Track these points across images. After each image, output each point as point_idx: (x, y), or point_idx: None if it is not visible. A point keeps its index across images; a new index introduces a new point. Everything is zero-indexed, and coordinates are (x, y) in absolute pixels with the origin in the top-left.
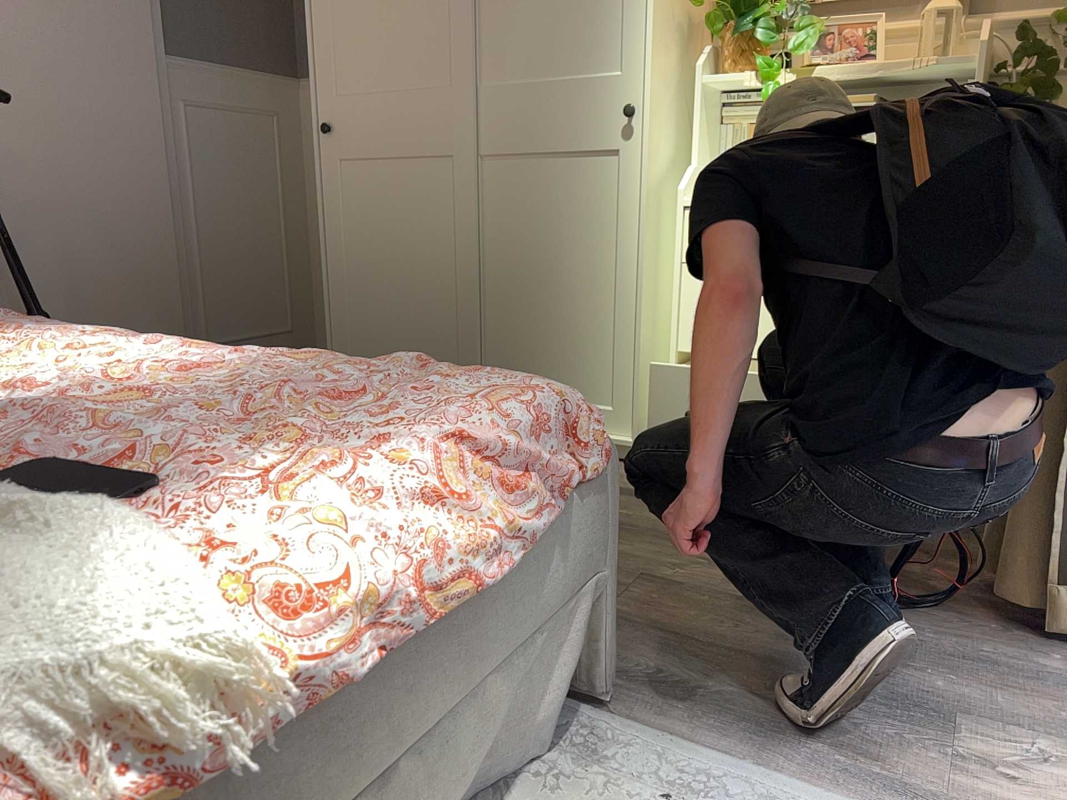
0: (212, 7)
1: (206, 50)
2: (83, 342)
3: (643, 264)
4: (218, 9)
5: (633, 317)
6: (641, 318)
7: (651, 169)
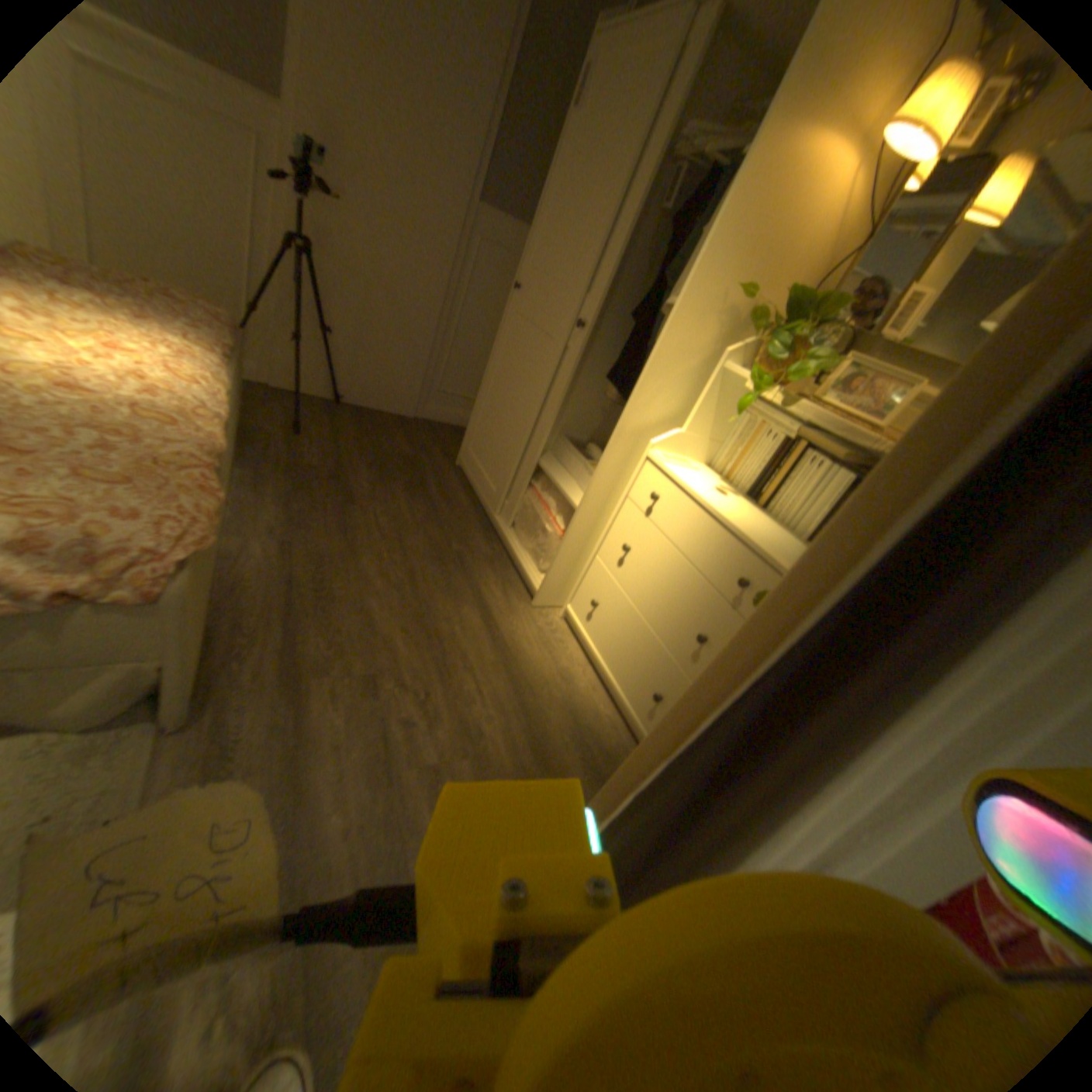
0: (527, 174)
1: (510, 202)
2: (165, 343)
3: (595, 479)
4: (531, 176)
5: (578, 511)
6: (577, 515)
7: (635, 413)
